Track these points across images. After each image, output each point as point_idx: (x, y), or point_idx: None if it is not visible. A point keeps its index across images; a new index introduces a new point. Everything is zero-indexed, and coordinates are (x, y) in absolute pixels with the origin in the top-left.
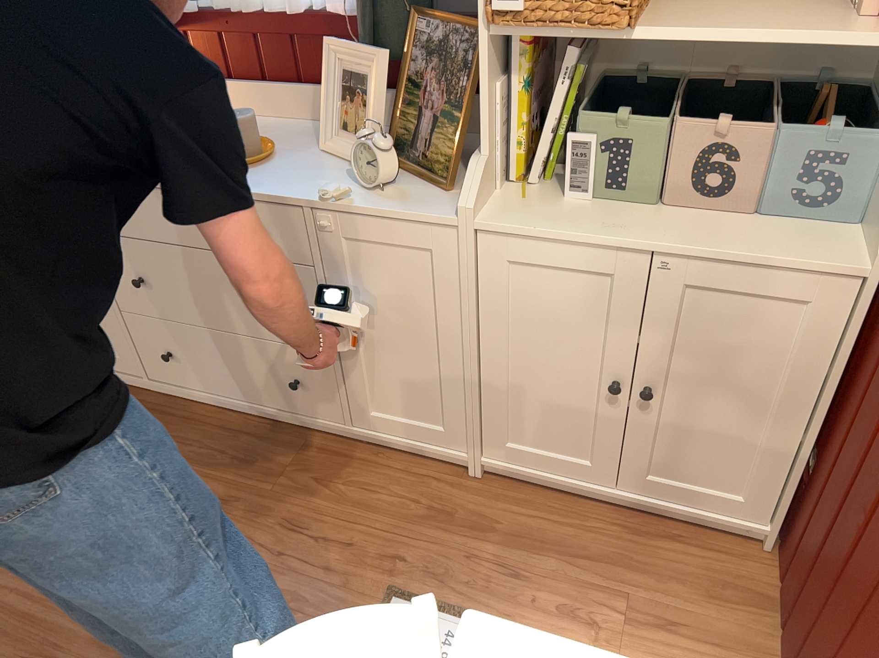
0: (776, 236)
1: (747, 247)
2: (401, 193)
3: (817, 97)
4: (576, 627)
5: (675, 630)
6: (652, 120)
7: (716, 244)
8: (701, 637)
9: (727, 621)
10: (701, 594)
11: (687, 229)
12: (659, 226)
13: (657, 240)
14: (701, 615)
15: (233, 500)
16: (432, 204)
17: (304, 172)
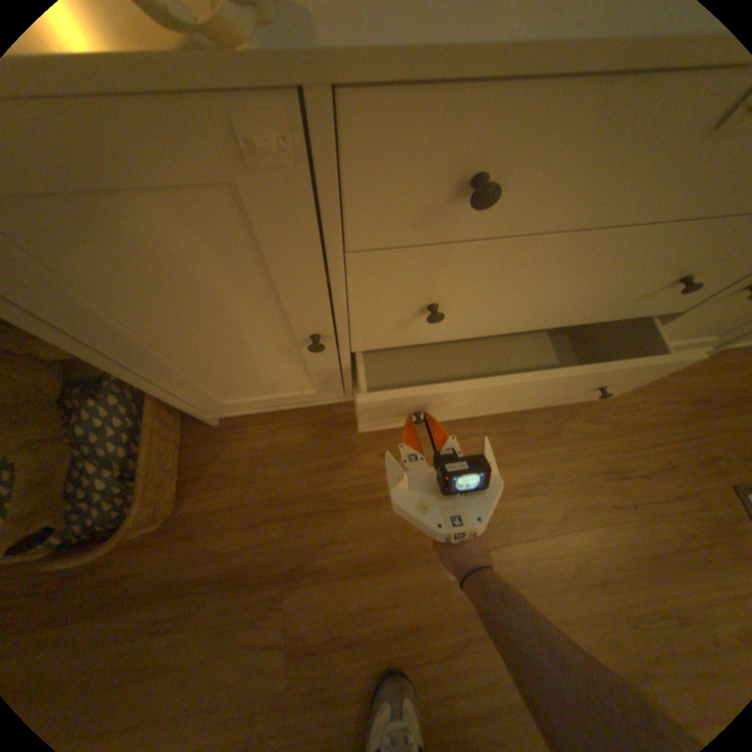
0: None
1: None
2: None
3: None
4: None
5: None
6: None
7: None
8: None
9: None
10: None
11: None
12: None
13: None
14: None
15: (546, 483)
16: None
17: None
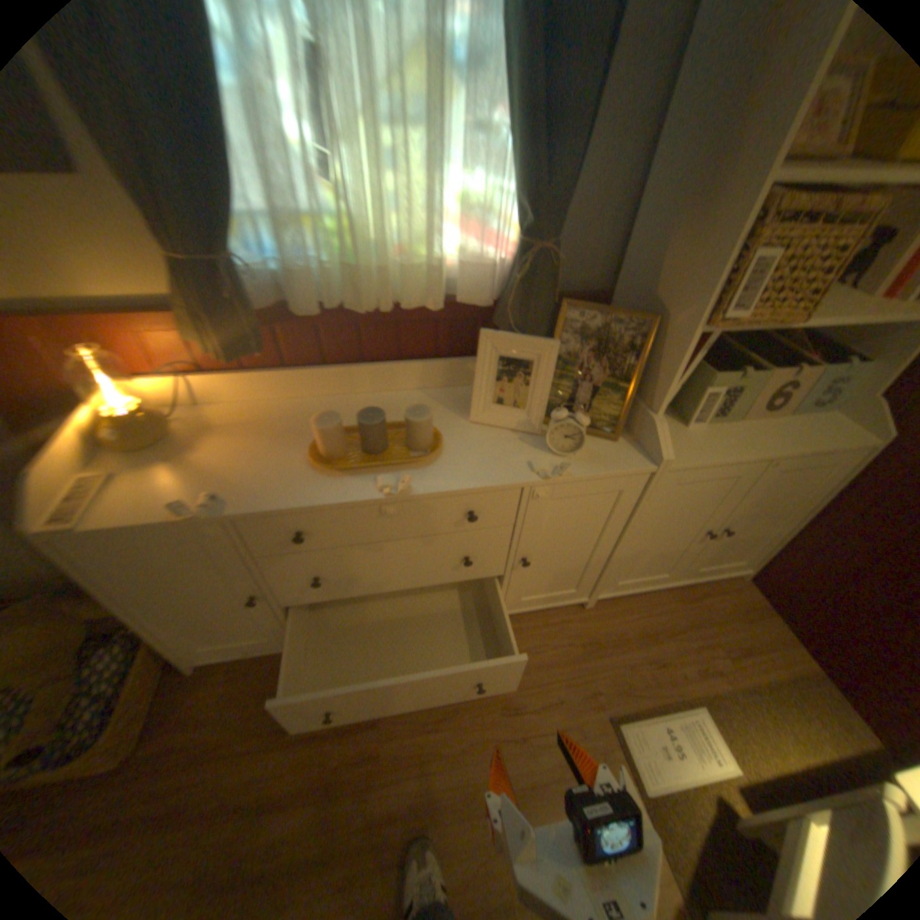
0: (818, 428)
1: (819, 441)
2: (585, 452)
3: (798, 333)
4: (719, 685)
5: (757, 657)
6: (759, 369)
7: (805, 443)
8: (769, 654)
9: (769, 637)
10: (748, 627)
11: (776, 435)
12: (762, 437)
13: (775, 449)
14: (758, 640)
15: (451, 720)
16: (619, 456)
17: (479, 448)
